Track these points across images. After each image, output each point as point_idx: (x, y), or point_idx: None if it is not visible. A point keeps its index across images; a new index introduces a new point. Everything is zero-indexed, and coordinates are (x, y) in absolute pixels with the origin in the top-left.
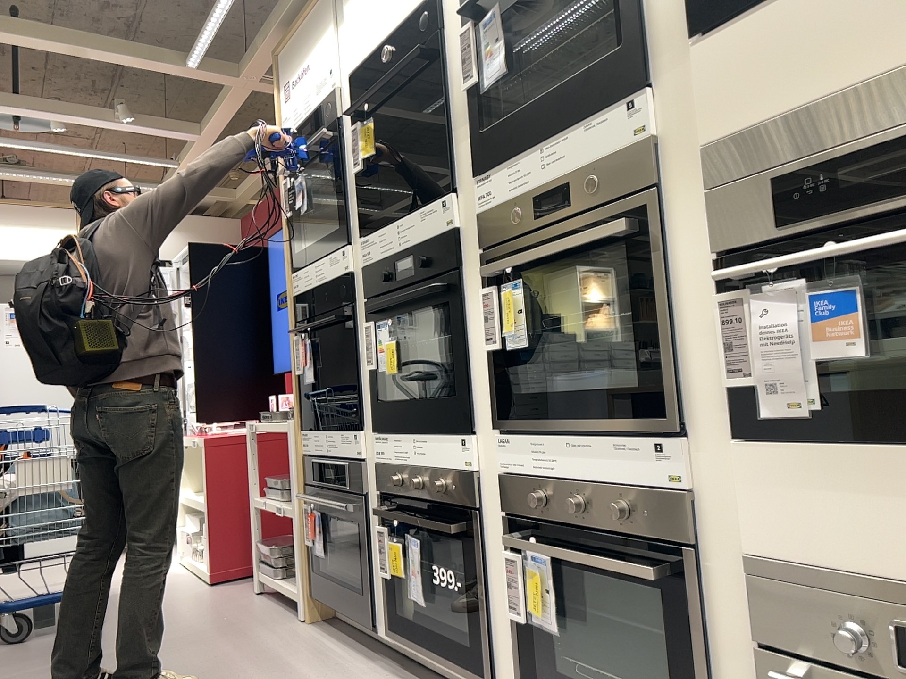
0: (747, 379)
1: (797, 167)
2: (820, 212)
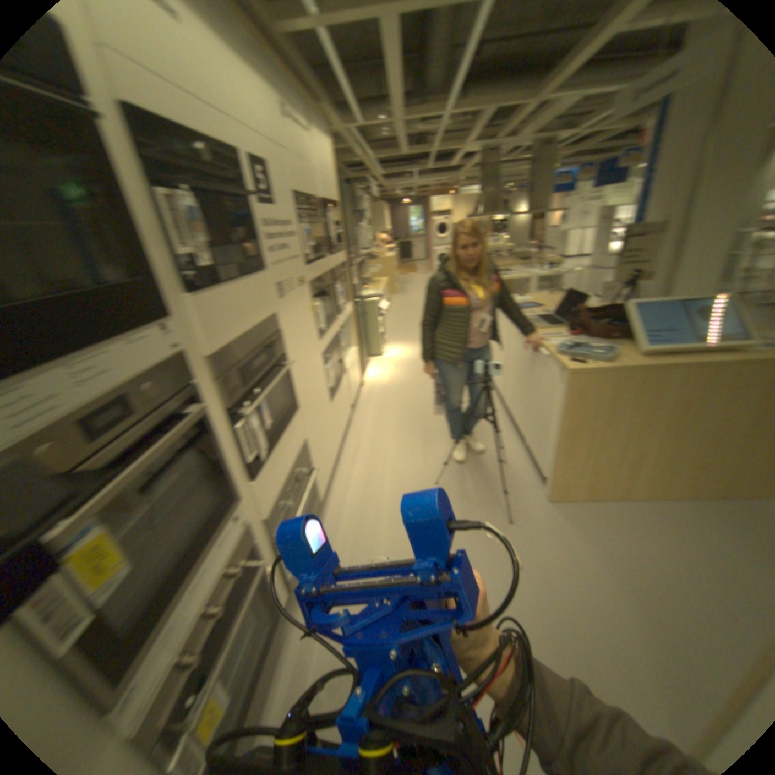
0: (255, 453)
1: (247, 363)
2: (254, 379)
